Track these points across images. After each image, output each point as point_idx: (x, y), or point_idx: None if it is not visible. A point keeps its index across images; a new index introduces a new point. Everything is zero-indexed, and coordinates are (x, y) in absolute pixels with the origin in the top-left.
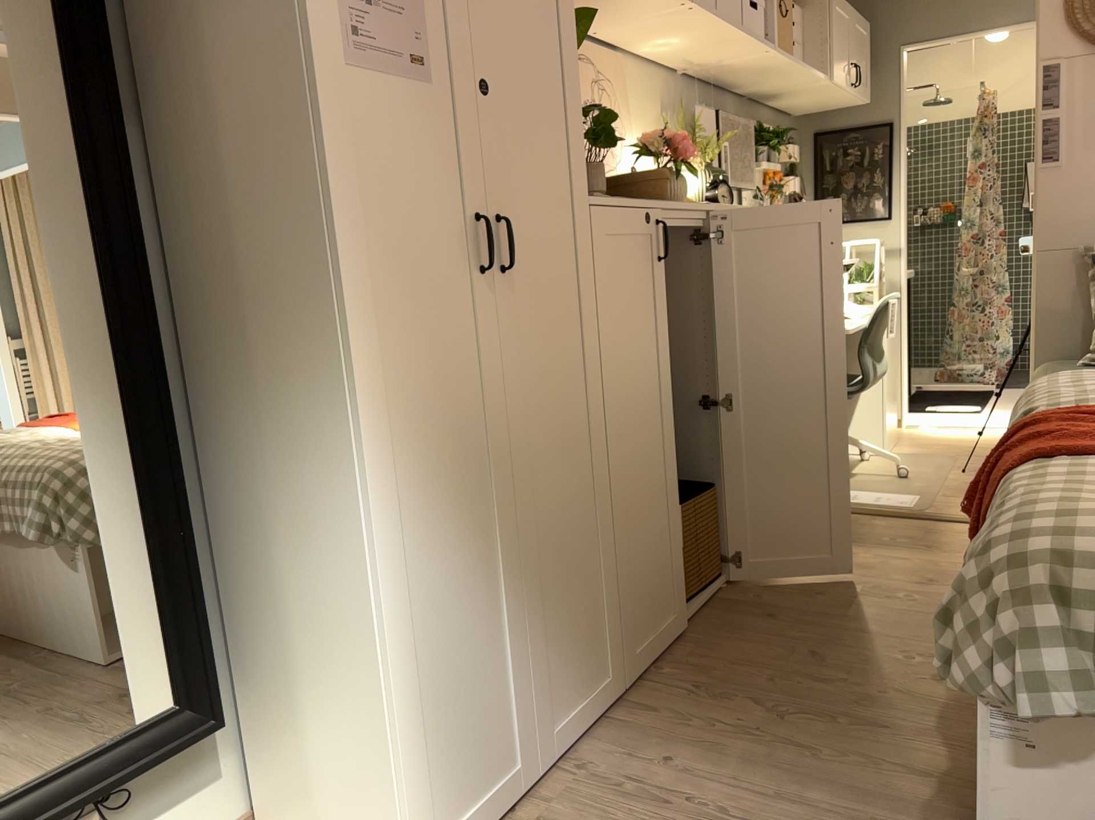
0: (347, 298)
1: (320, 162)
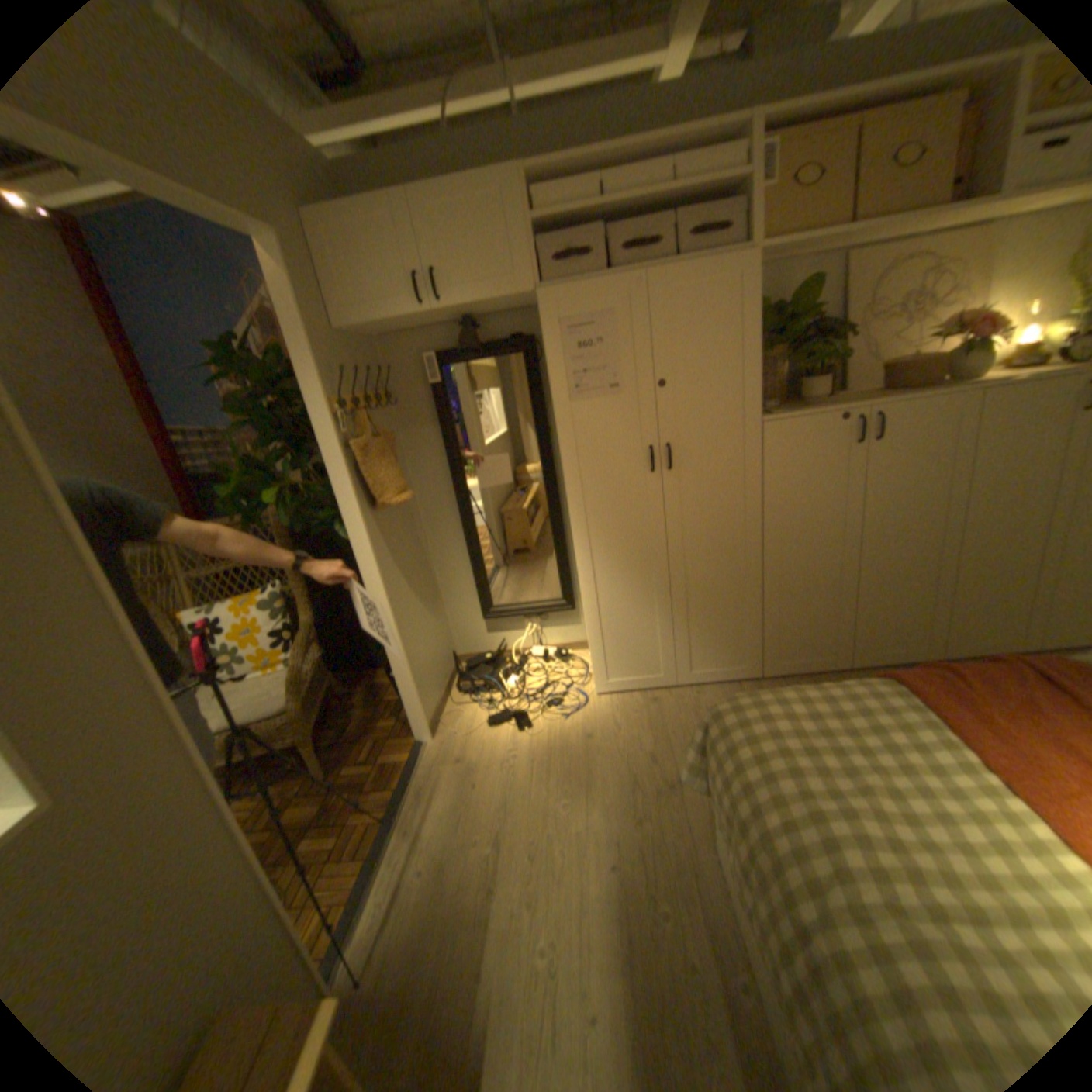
0: (572, 491)
1: (560, 444)
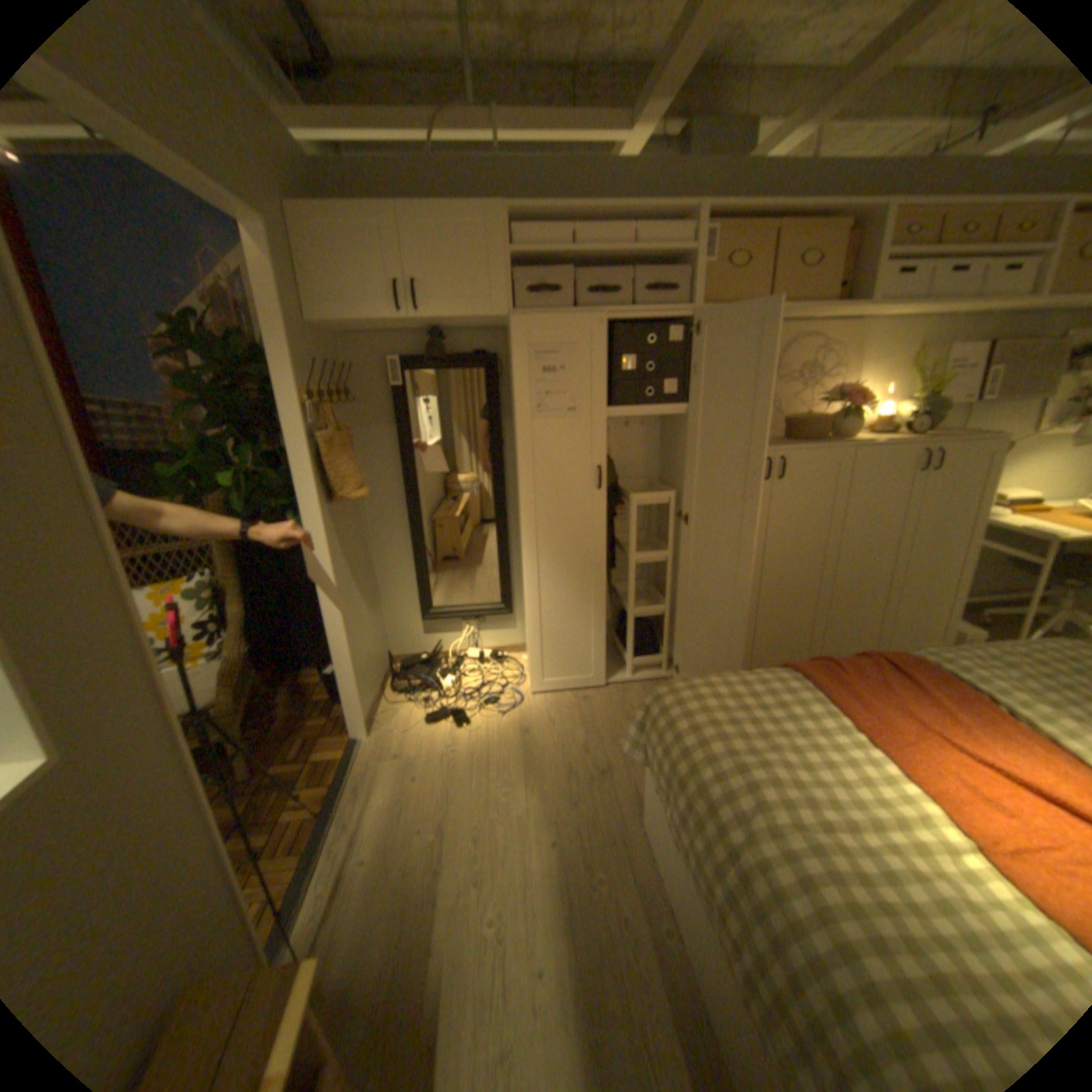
0: (526, 500)
1: (519, 456)
